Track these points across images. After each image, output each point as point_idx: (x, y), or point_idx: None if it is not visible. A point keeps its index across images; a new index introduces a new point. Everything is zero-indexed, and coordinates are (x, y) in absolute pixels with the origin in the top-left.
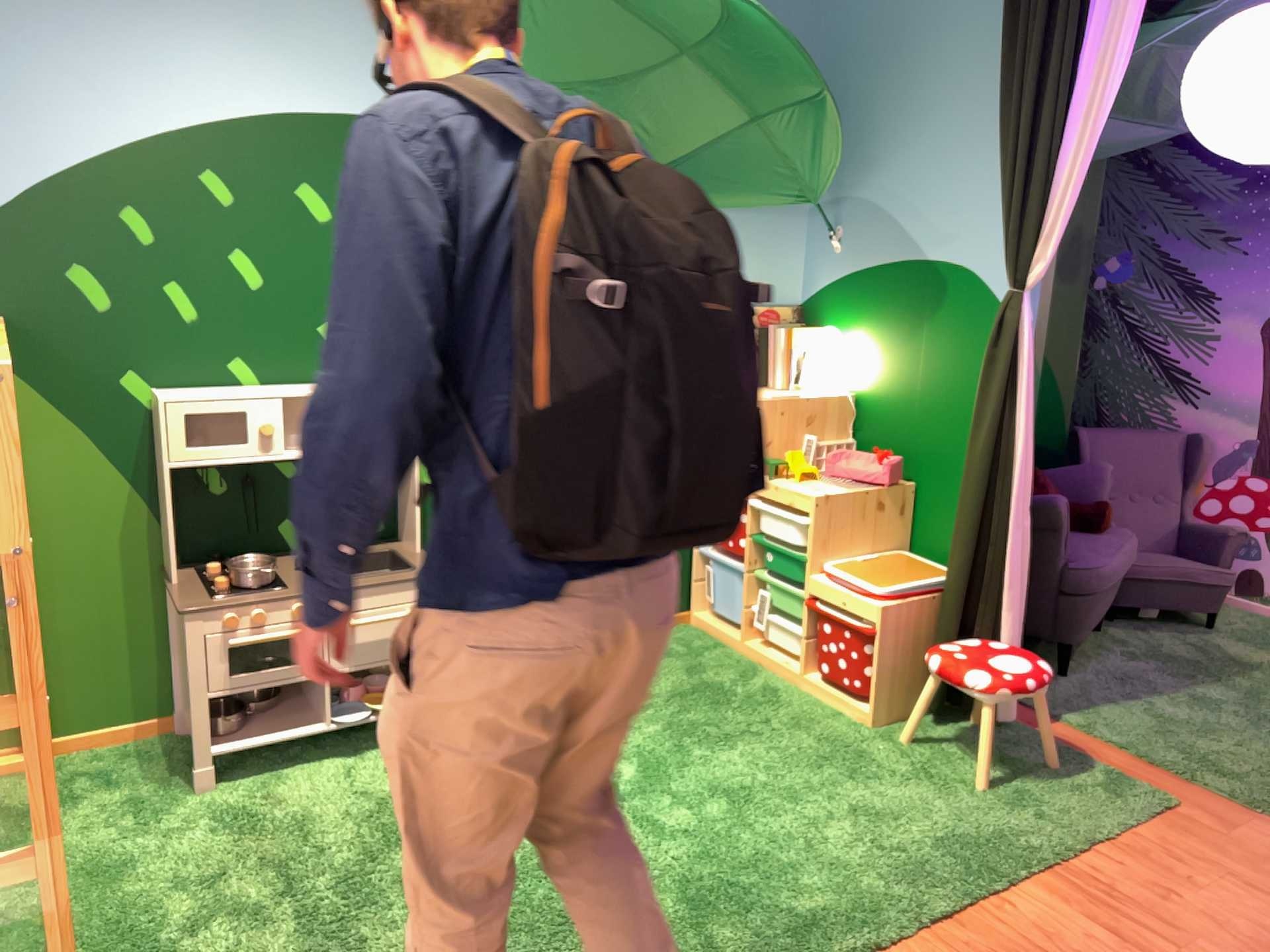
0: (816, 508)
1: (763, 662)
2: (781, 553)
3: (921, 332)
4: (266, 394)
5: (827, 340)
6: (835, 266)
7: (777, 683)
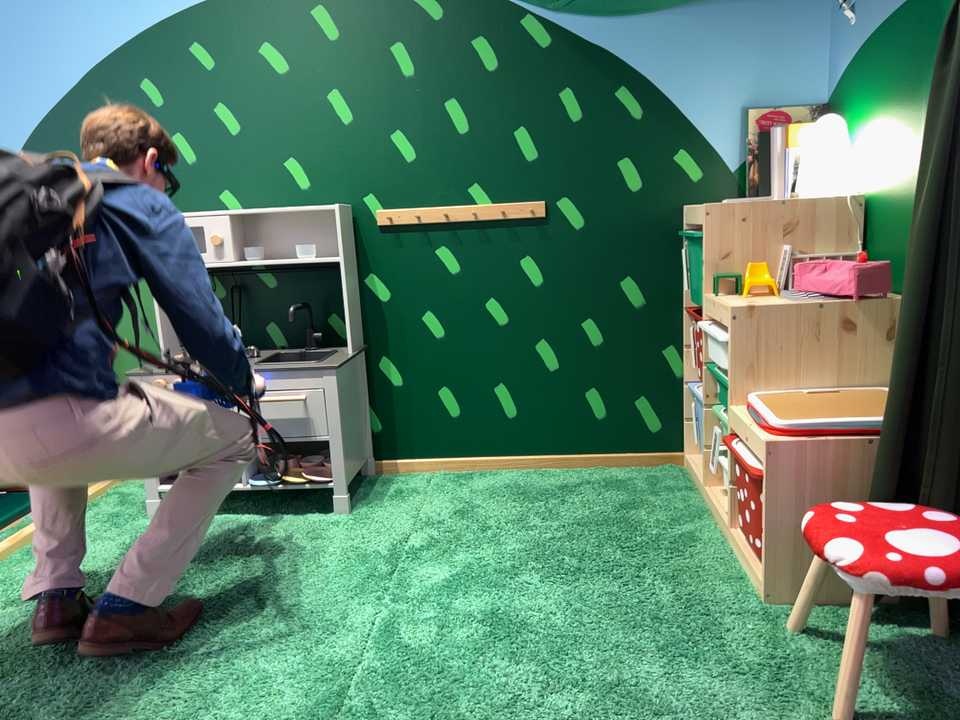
0: (741, 323)
1: (714, 515)
2: (716, 381)
3: (928, 82)
4: (219, 212)
5: (829, 126)
6: (853, 35)
7: (706, 539)
